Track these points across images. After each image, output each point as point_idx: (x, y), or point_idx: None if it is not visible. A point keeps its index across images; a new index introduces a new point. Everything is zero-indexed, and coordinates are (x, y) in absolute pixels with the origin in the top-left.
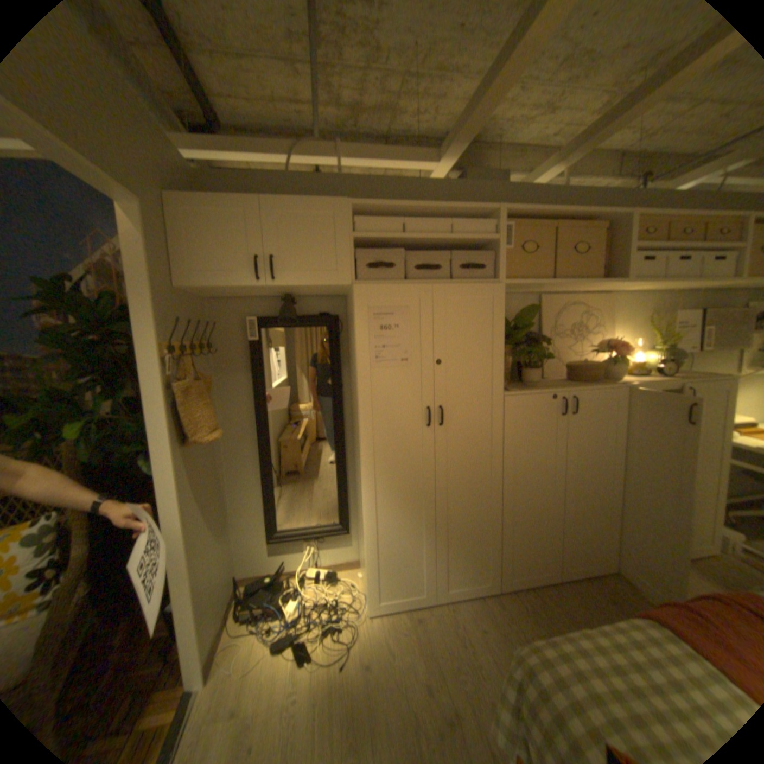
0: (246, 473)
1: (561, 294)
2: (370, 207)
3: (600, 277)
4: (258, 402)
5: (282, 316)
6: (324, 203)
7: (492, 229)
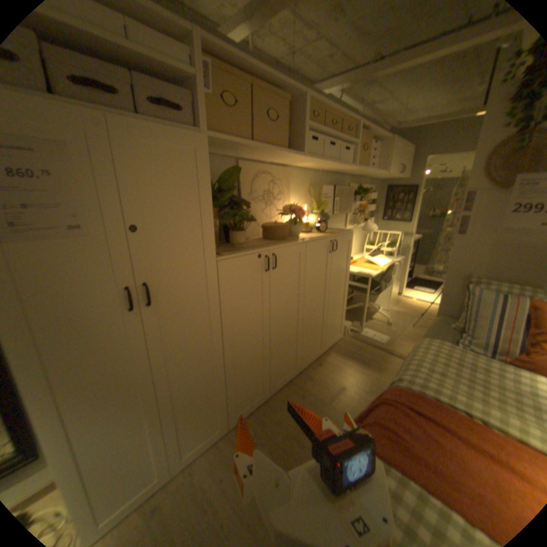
0: None
1: (253, 160)
2: None
3: (284, 147)
4: None
5: None
6: None
7: (186, 57)
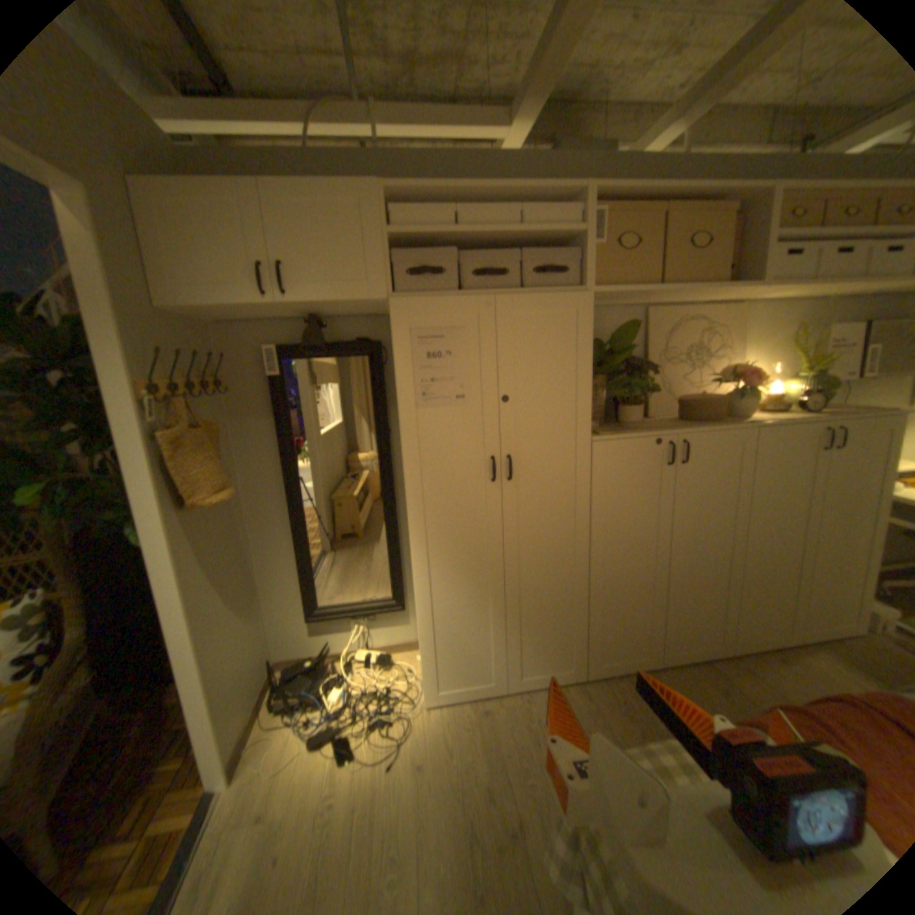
0: (276, 539)
1: (674, 305)
2: (409, 190)
3: (725, 280)
4: (285, 453)
5: (309, 343)
6: (344, 185)
7: (577, 216)
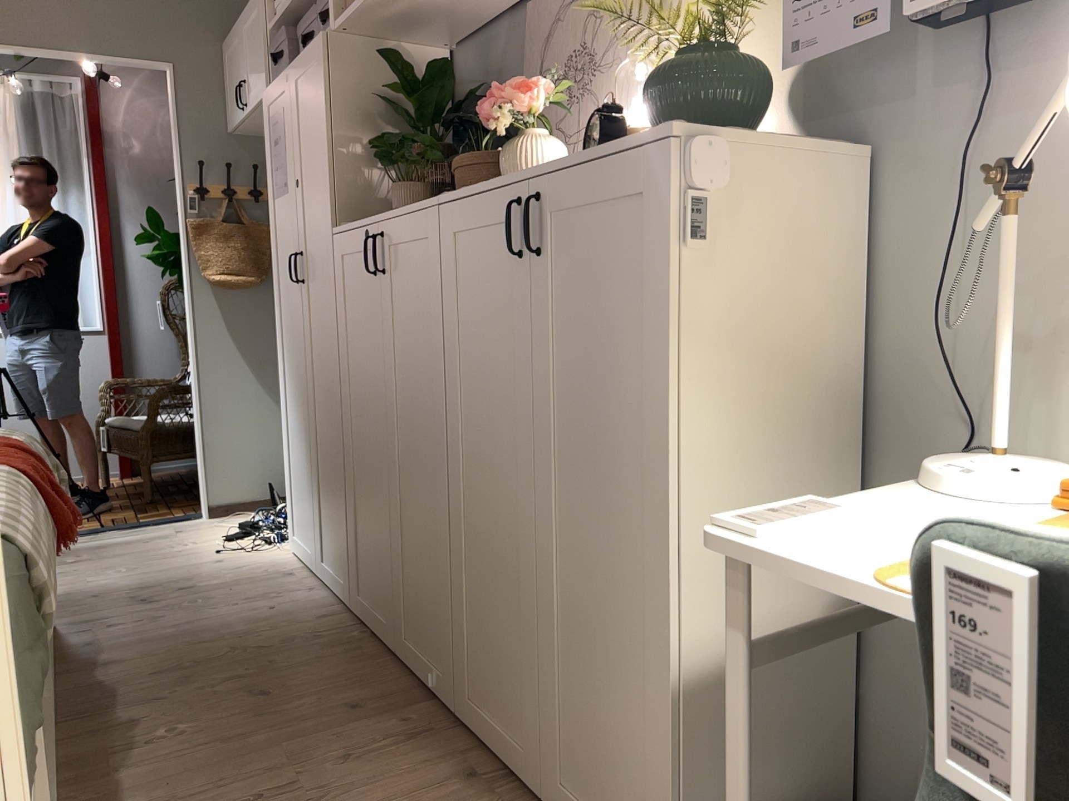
0: None
1: None
2: None
3: None
4: None
5: None
6: None
7: None
